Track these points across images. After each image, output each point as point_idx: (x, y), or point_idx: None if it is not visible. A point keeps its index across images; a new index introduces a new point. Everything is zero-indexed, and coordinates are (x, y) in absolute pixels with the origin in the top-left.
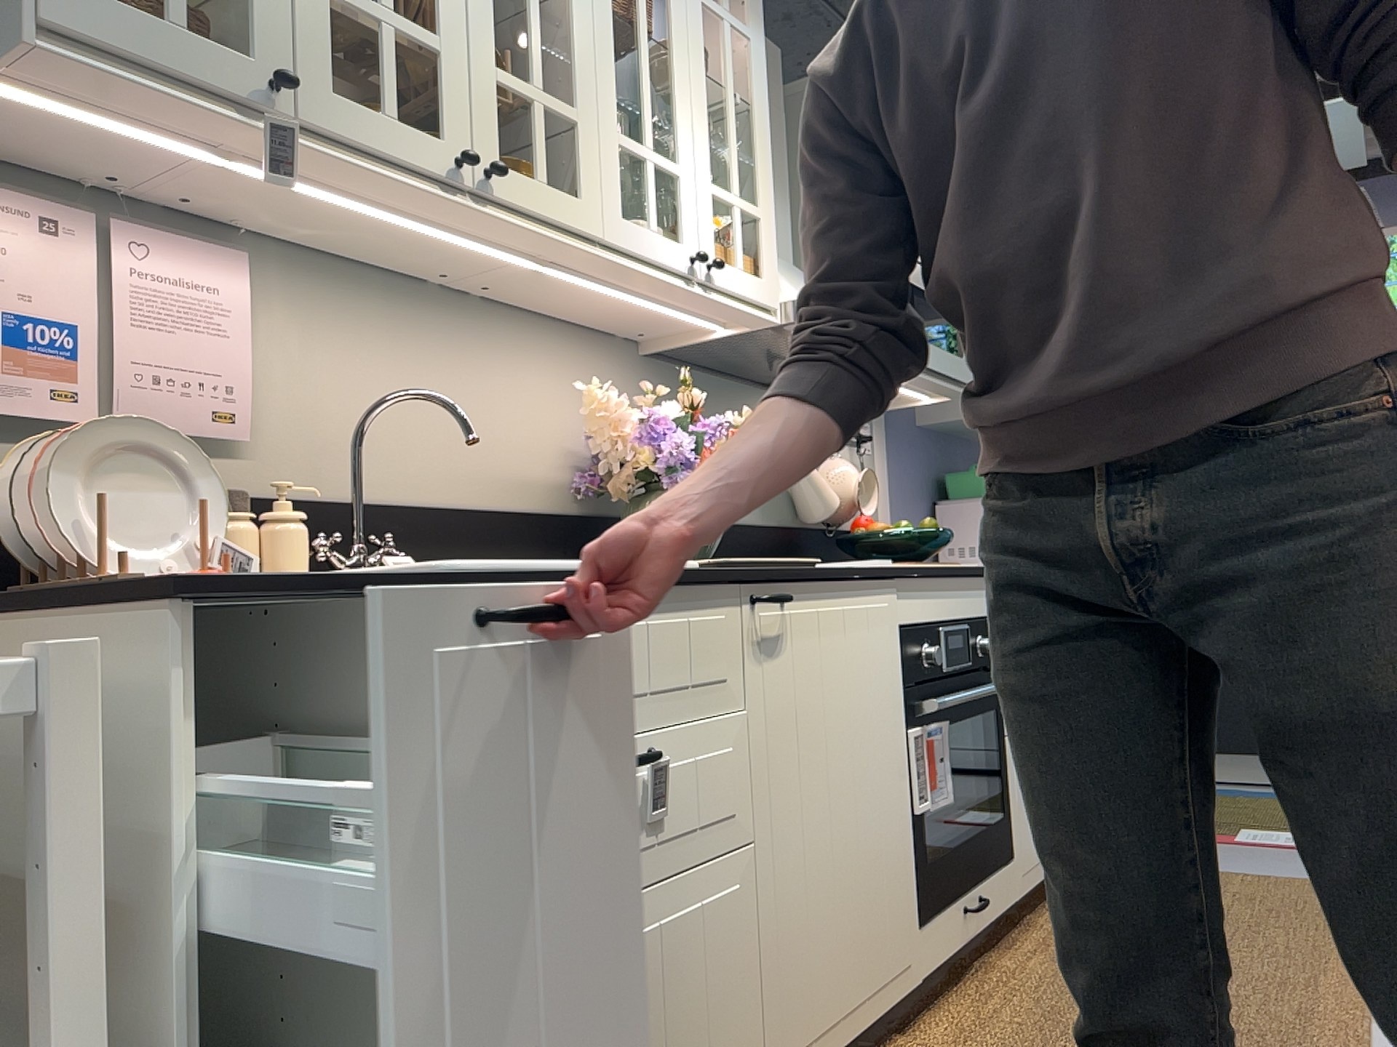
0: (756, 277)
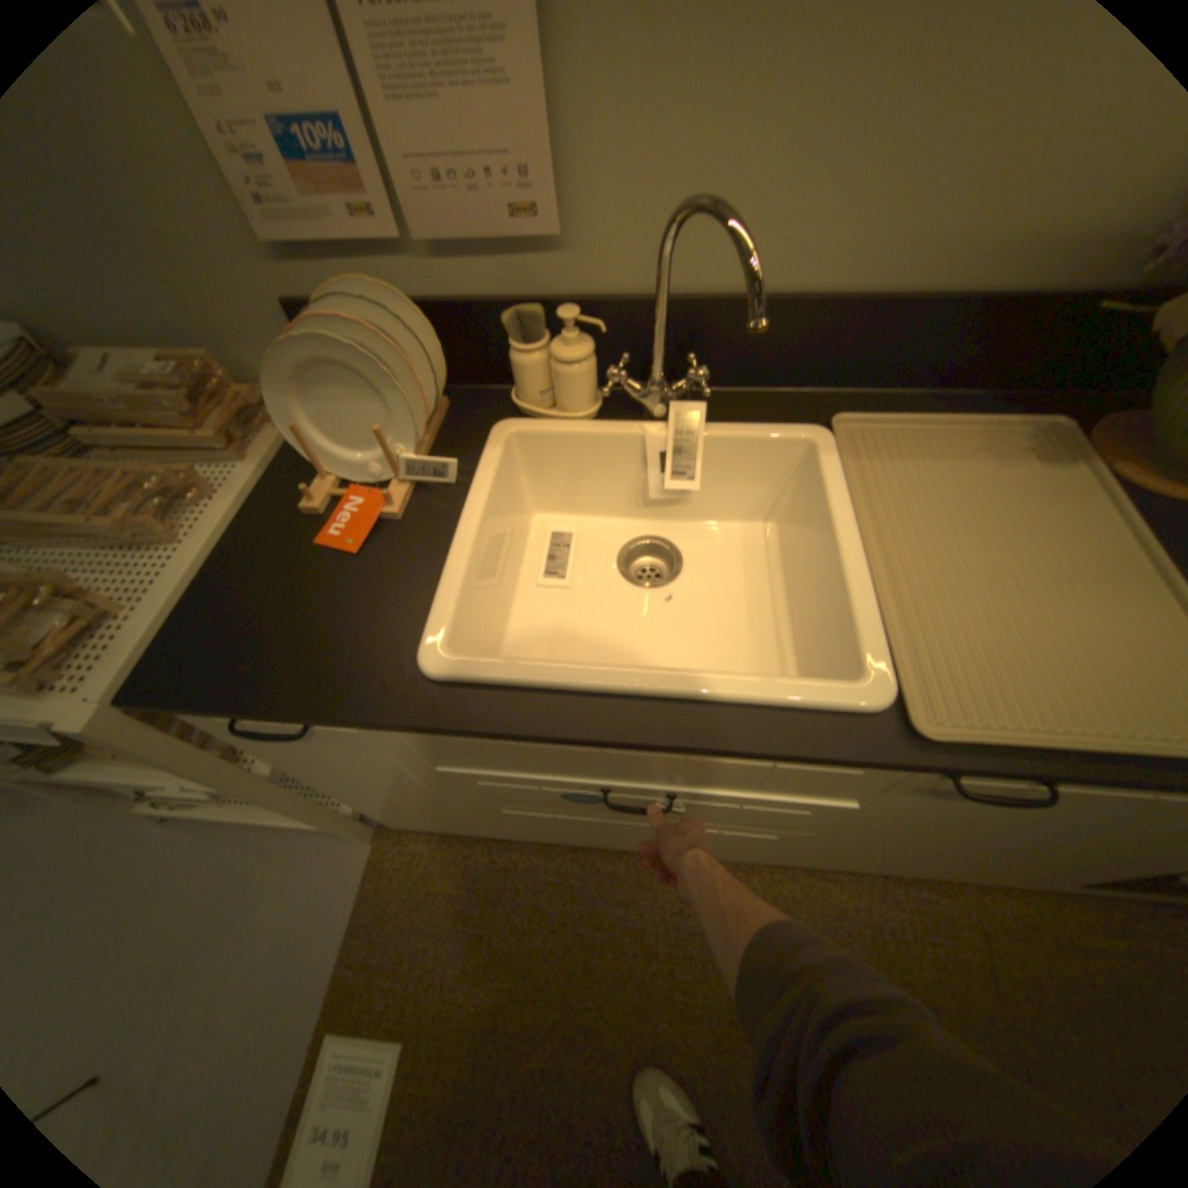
0: None
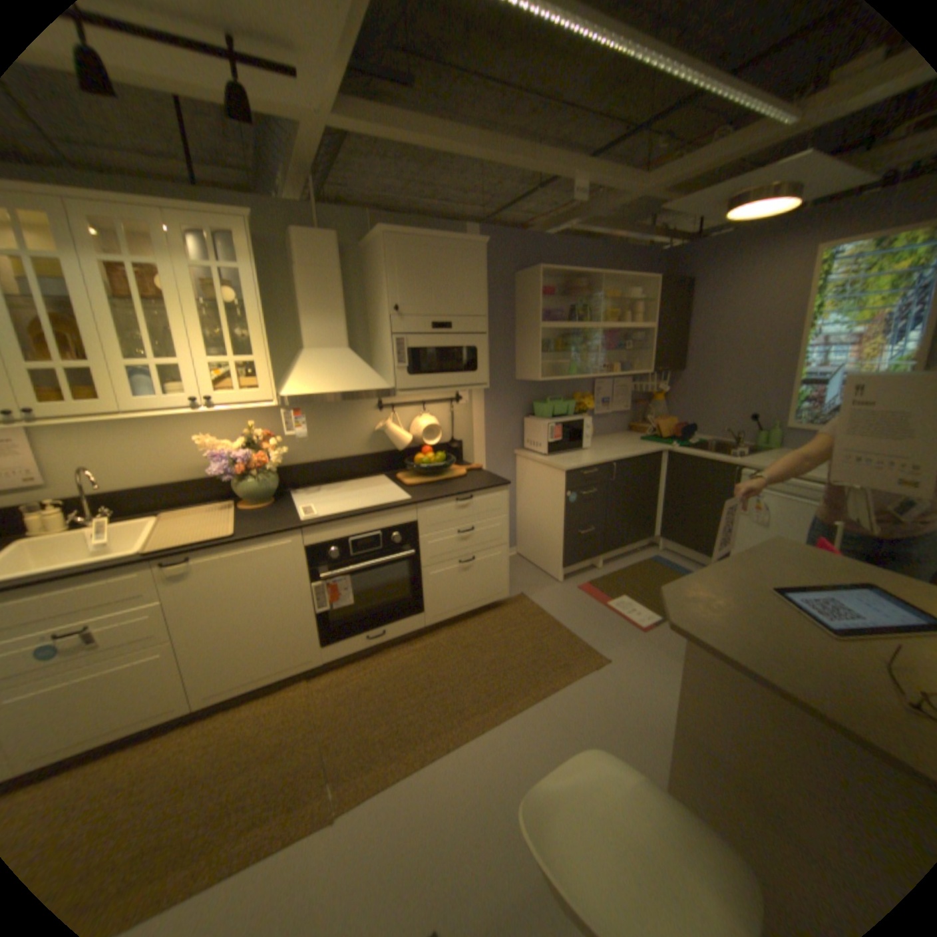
0: (252, 390)
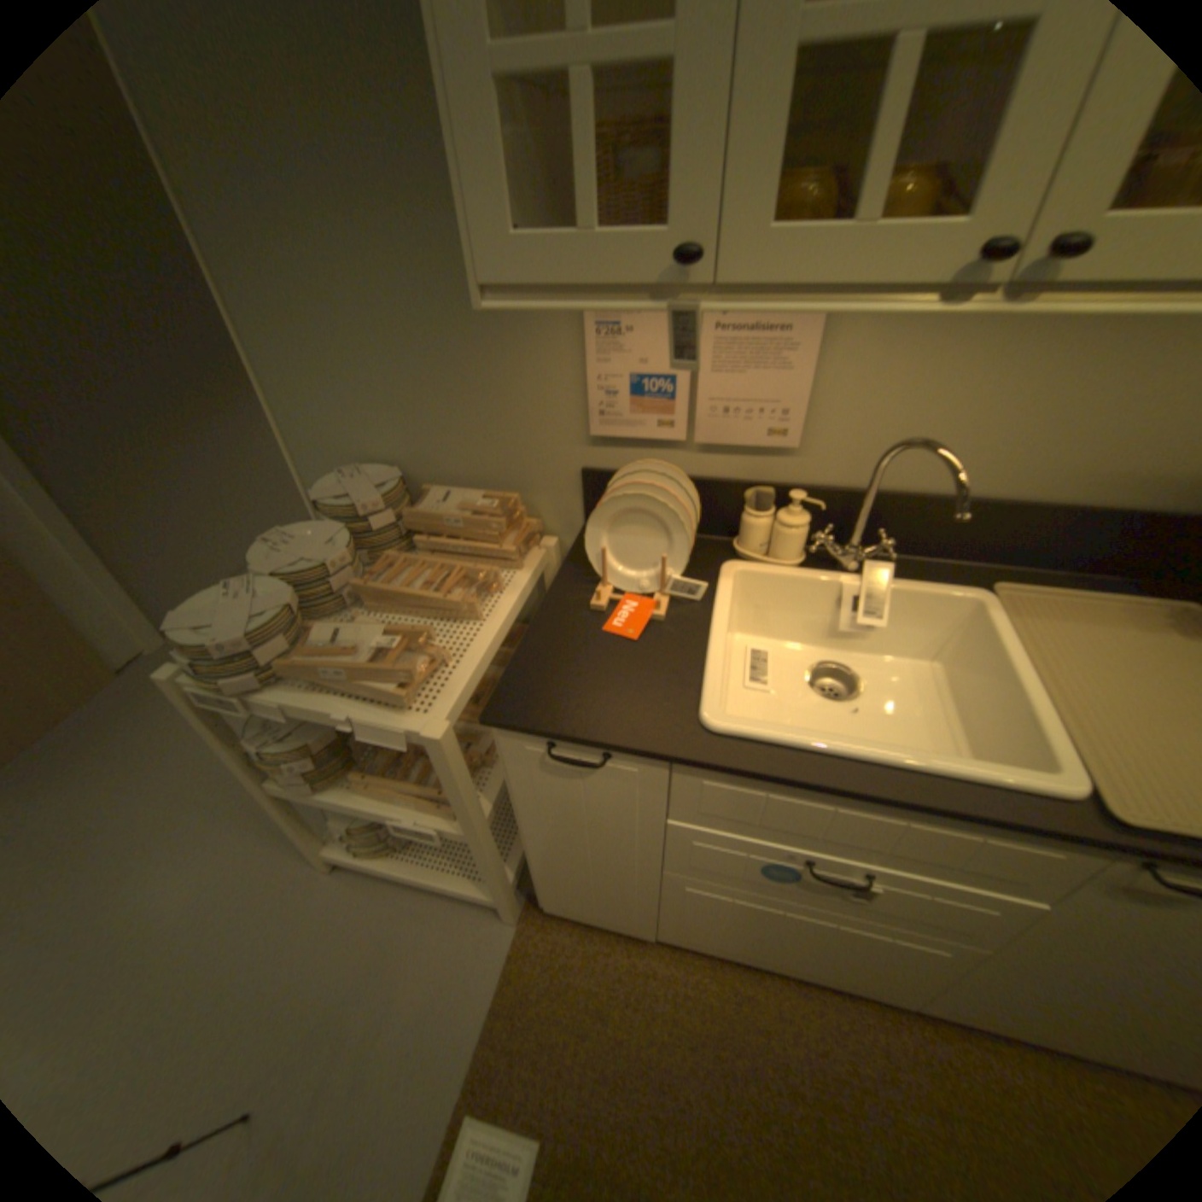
0: None
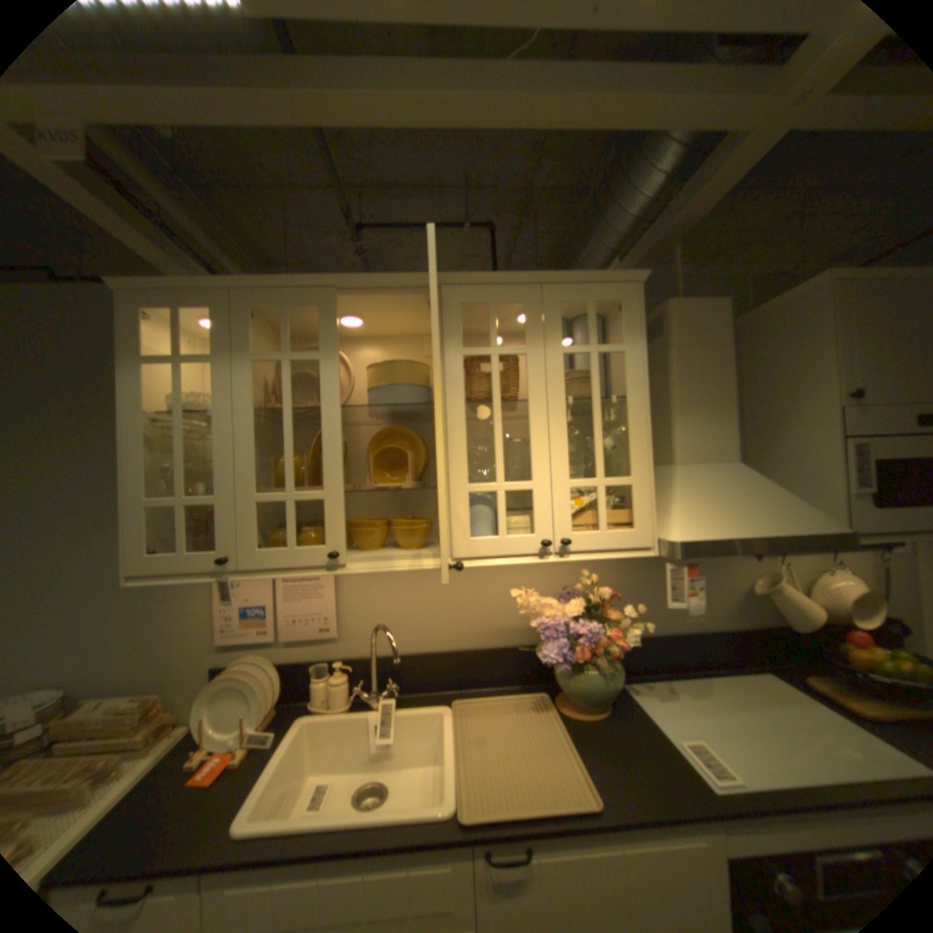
0: (624, 531)
